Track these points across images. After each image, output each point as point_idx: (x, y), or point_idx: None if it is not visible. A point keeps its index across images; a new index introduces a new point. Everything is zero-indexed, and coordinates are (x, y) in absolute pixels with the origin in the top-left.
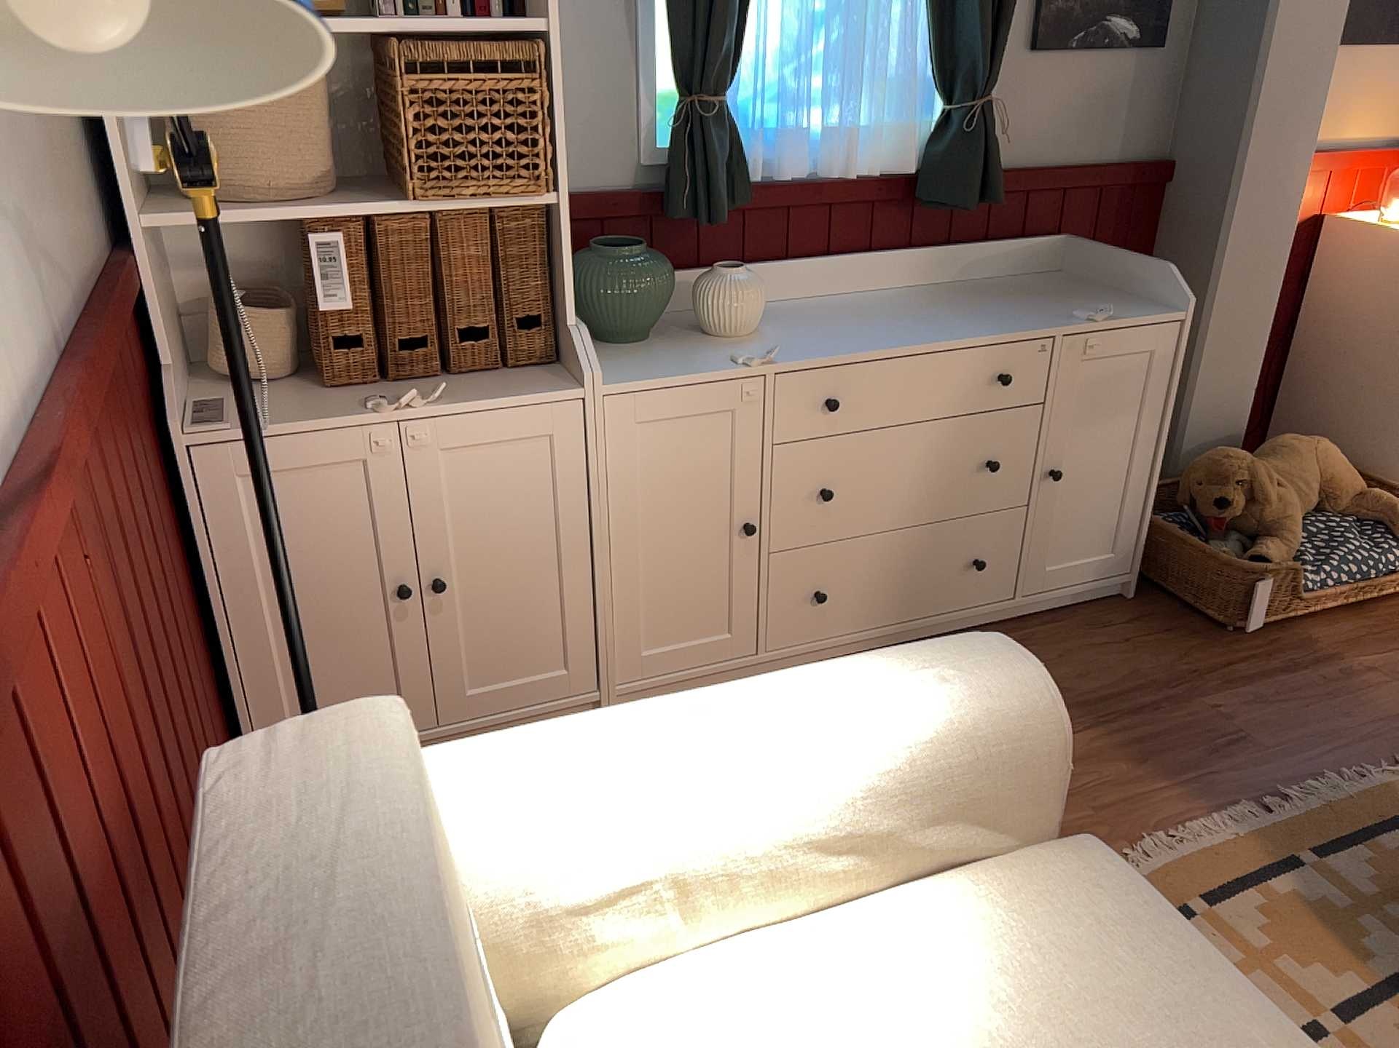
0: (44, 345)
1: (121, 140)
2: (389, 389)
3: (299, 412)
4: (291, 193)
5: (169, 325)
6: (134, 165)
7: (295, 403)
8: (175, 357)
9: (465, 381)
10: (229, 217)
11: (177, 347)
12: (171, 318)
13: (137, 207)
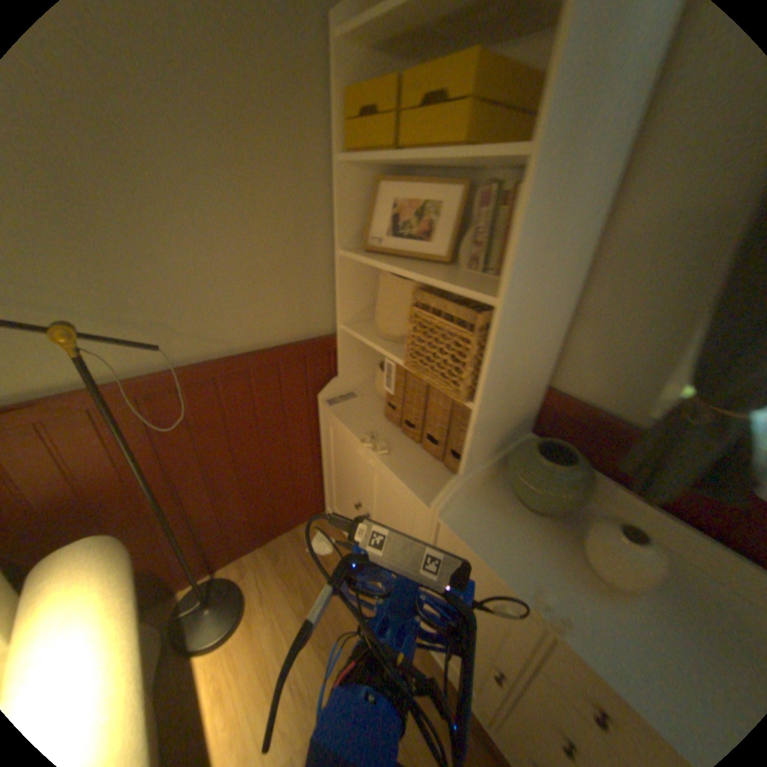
0: (165, 362)
1: (343, 293)
2: (397, 433)
3: (358, 418)
4: (392, 335)
5: (355, 362)
6: (360, 302)
7: (368, 414)
8: (350, 373)
9: (421, 455)
10: (362, 335)
11: (363, 369)
12: (363, 359)
13: (344, 318)
